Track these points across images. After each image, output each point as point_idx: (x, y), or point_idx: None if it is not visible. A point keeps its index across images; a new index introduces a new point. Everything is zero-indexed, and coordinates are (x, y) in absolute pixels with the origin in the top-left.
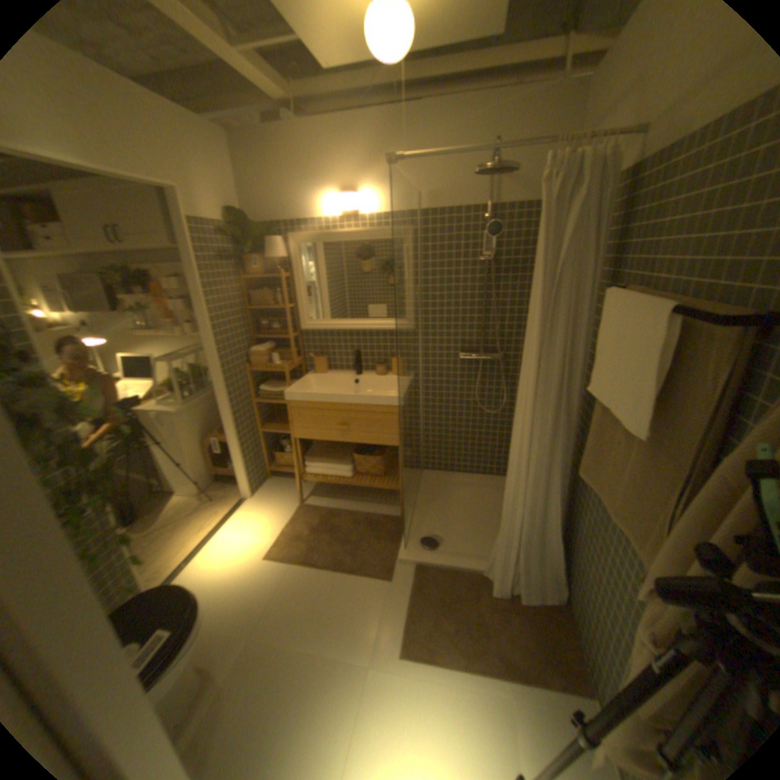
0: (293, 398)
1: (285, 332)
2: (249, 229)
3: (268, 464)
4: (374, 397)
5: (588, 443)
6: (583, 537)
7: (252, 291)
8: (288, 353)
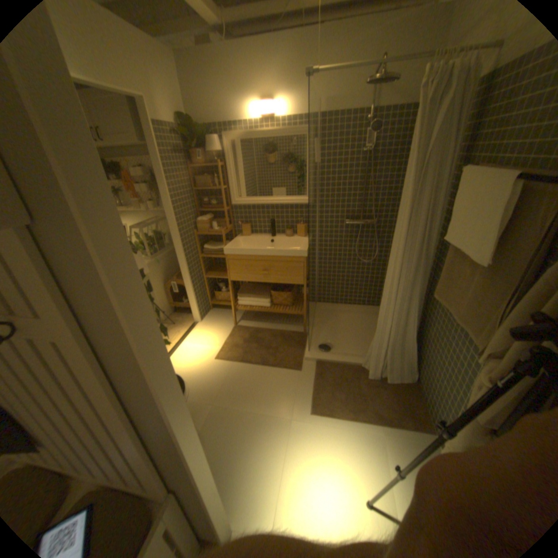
0: (231, 252)
1: (222, 206)
2: (195, 130)
3: (213, 299)
4: (288, 251)
5: (440, 277)
6: (434, 339)
7: (198, 177)
8: (225, 222)
